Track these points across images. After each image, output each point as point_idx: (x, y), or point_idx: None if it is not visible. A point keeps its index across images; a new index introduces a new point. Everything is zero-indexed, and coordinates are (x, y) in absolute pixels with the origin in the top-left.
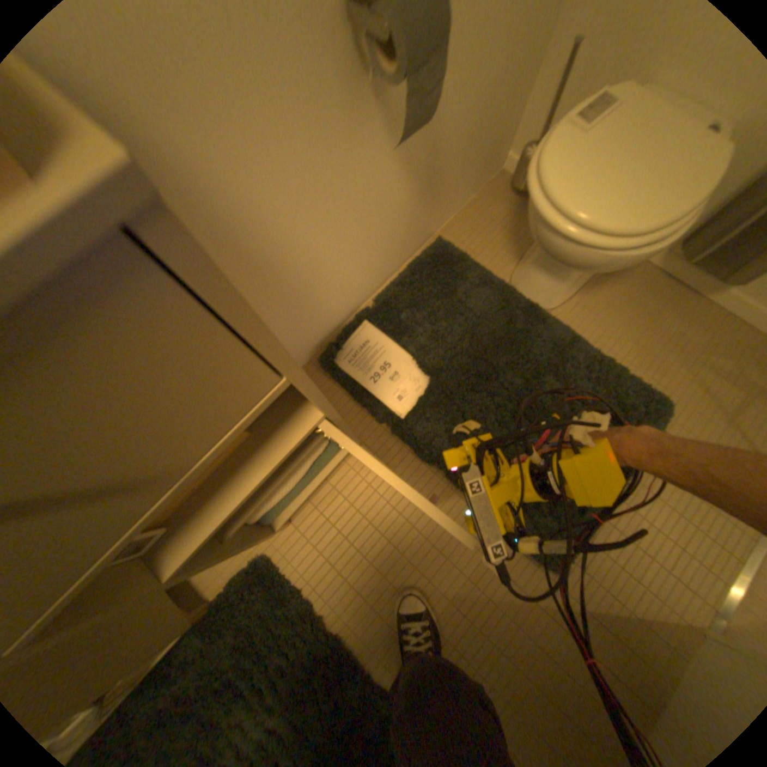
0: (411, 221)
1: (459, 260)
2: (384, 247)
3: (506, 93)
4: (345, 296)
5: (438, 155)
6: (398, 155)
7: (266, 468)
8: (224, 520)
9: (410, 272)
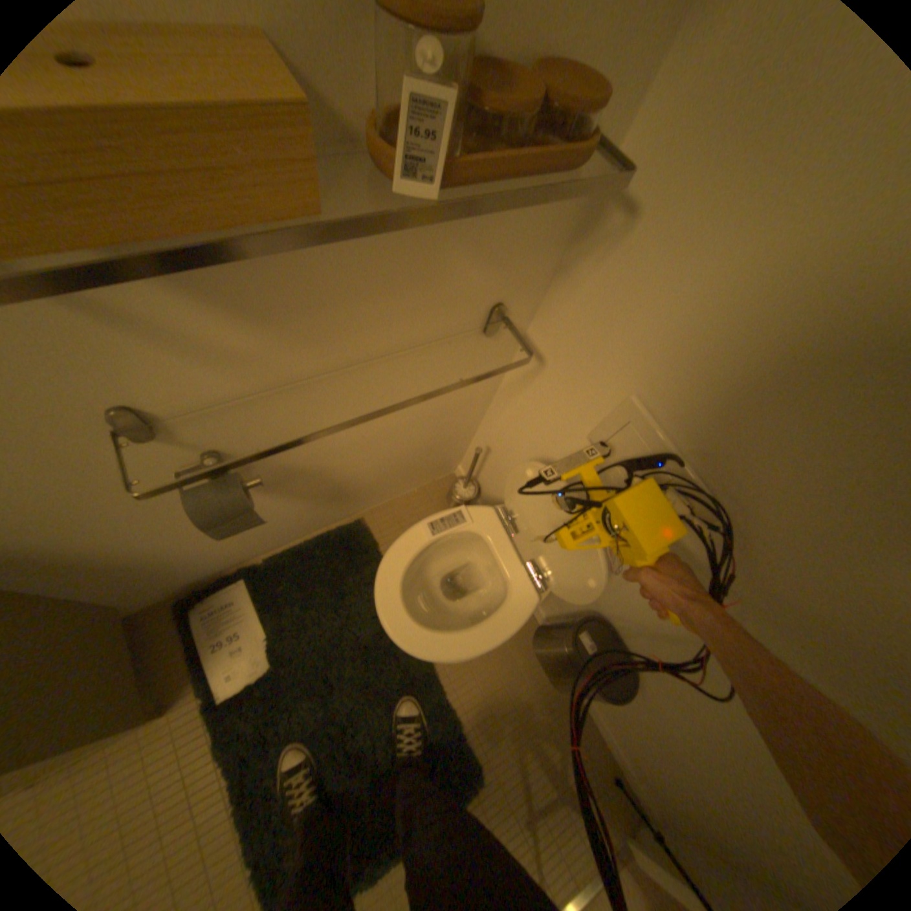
0: (316, 514)
1: (365, 551)
2: (278, 531)
3: (431, 450)
4: (222, 560)
5: (342, 486)
6: (279, 496)
7: None
8: None
9: (313, 545)
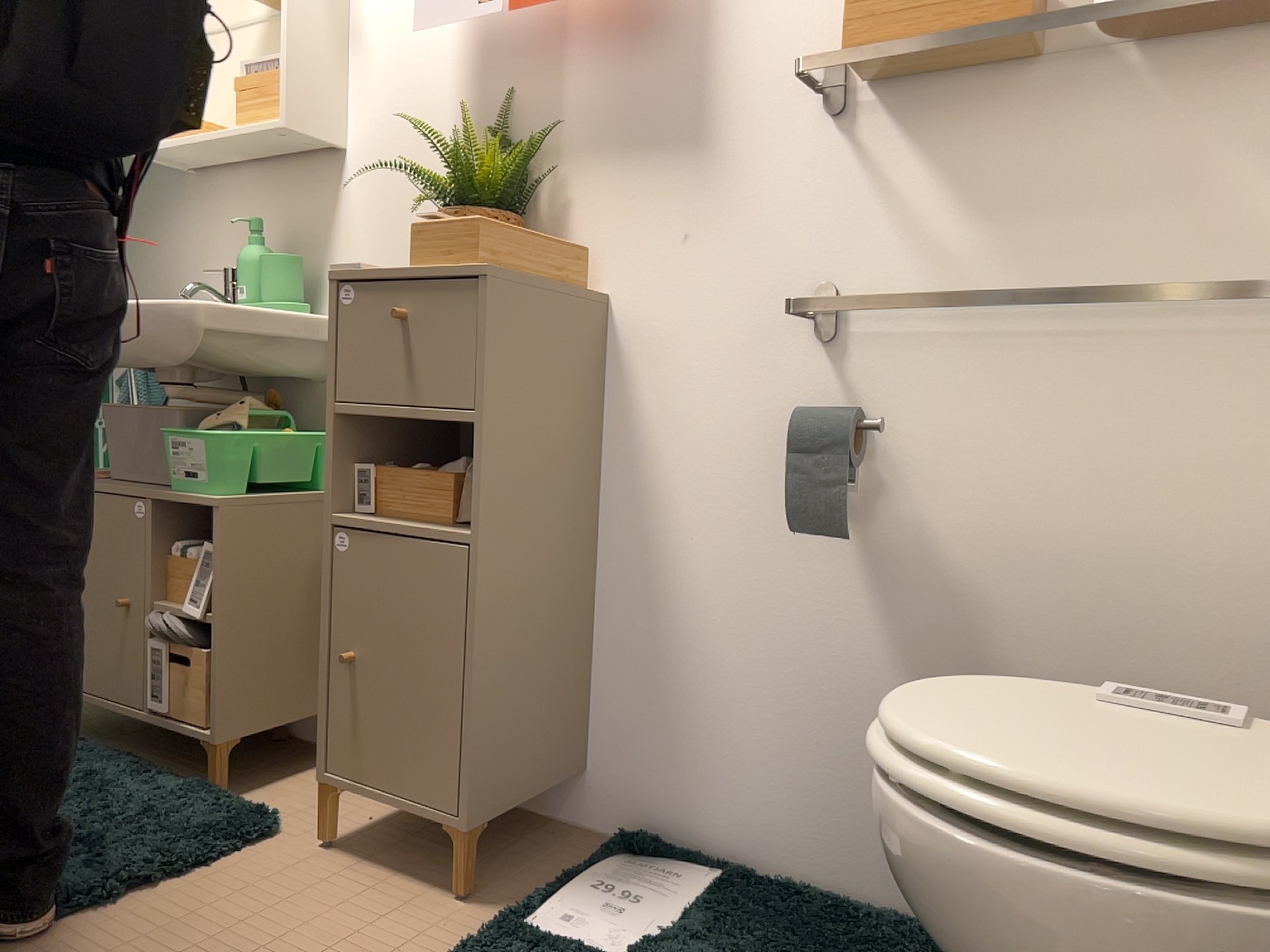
0: None
1: None
2: (839, 776)
3: None
4: (734, 781)
5: None
6: (883, 619)
7: (423, 530)
8: (381, 526)
9: (870, 903)
